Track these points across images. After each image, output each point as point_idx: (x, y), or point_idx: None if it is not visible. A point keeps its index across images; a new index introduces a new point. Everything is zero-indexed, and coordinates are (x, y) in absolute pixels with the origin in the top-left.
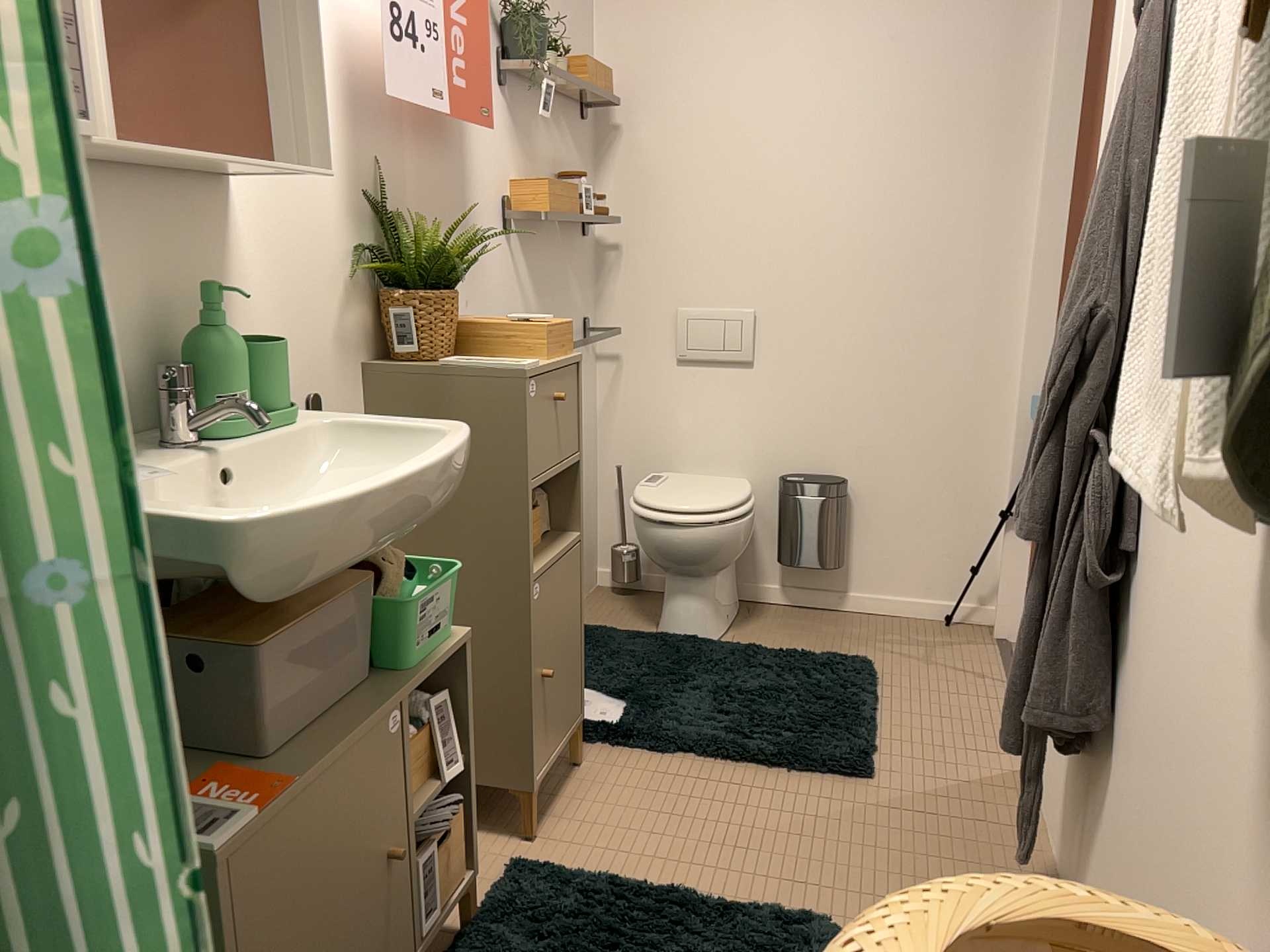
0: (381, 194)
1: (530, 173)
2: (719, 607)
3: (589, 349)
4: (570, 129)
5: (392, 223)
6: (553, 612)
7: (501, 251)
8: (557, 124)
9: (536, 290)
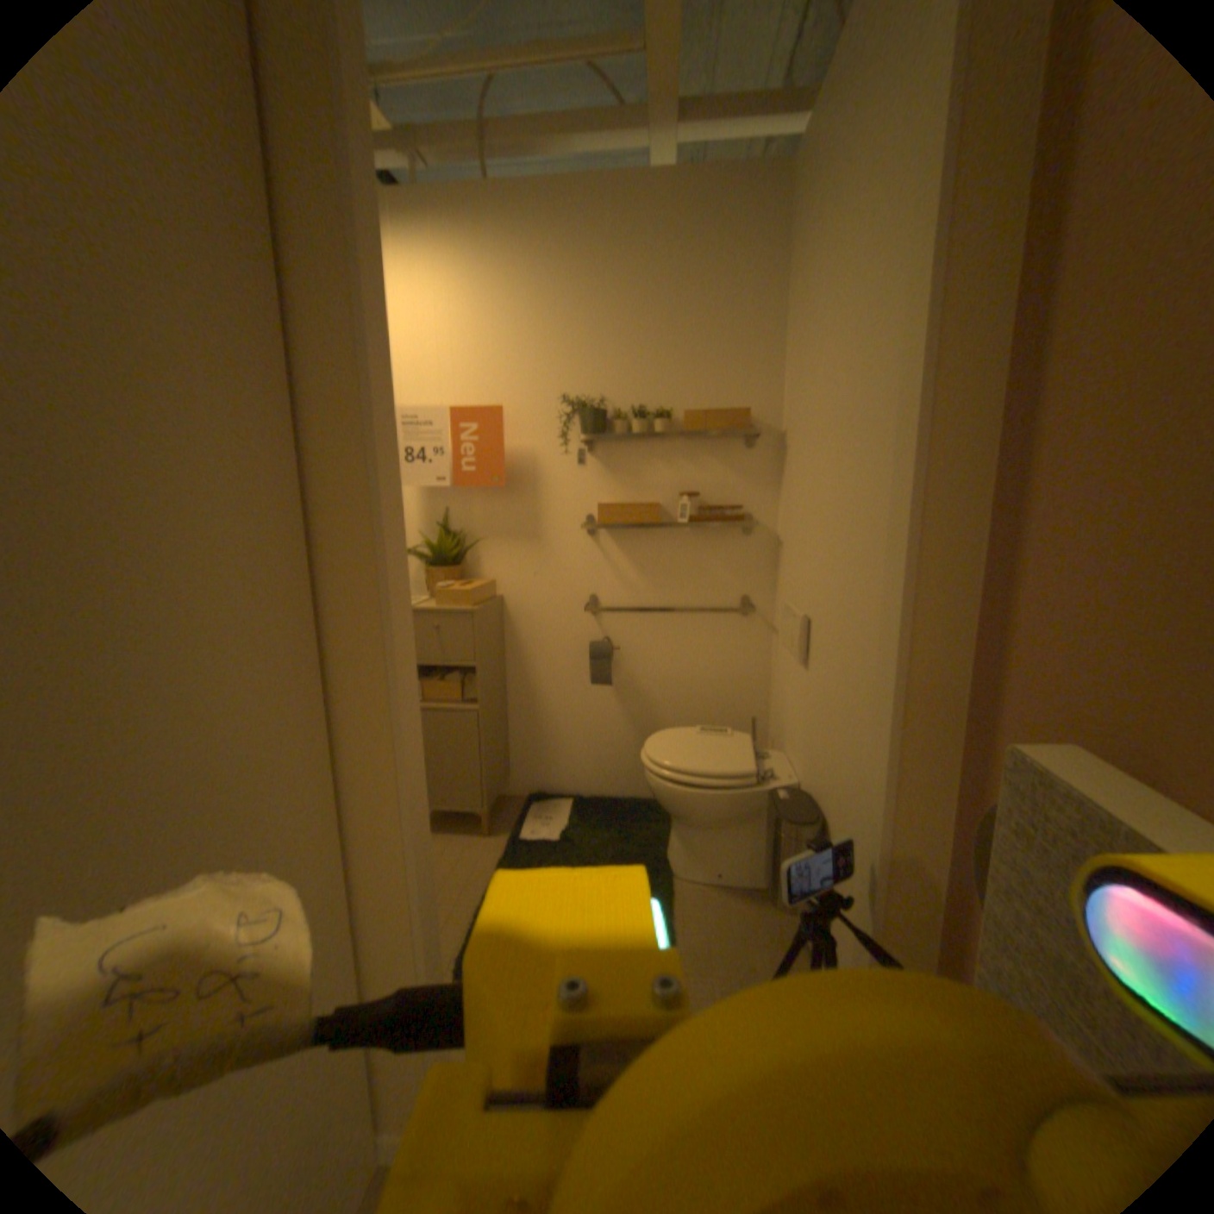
0: (449, 519)
1: (633, 493)
2: (700, 854)
3: (755, 617)
4: (718, 452)
5: (455, 532)
6: (435, 731)
7: (582, 543)
8: (690, 453)
9: (639, 568)
